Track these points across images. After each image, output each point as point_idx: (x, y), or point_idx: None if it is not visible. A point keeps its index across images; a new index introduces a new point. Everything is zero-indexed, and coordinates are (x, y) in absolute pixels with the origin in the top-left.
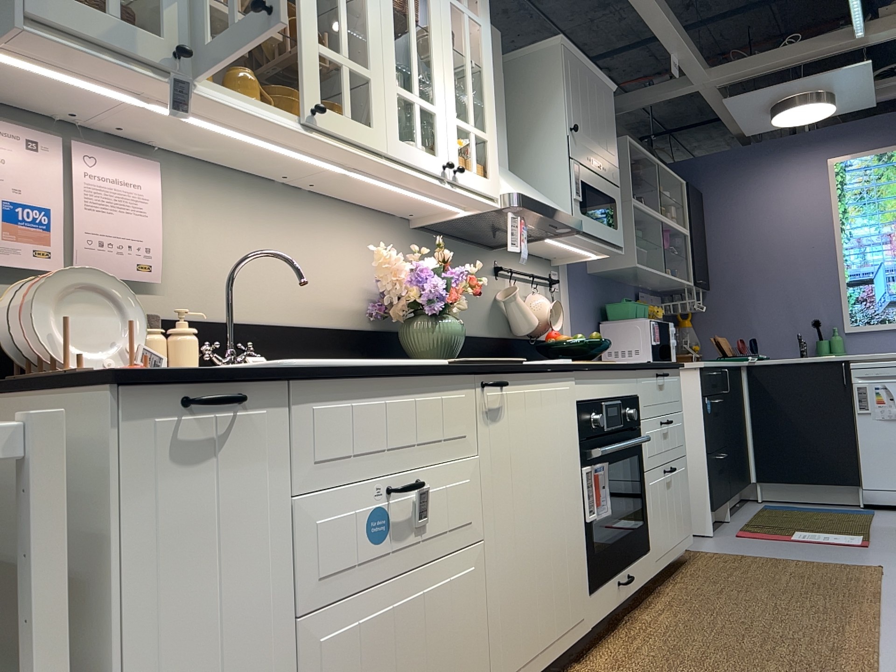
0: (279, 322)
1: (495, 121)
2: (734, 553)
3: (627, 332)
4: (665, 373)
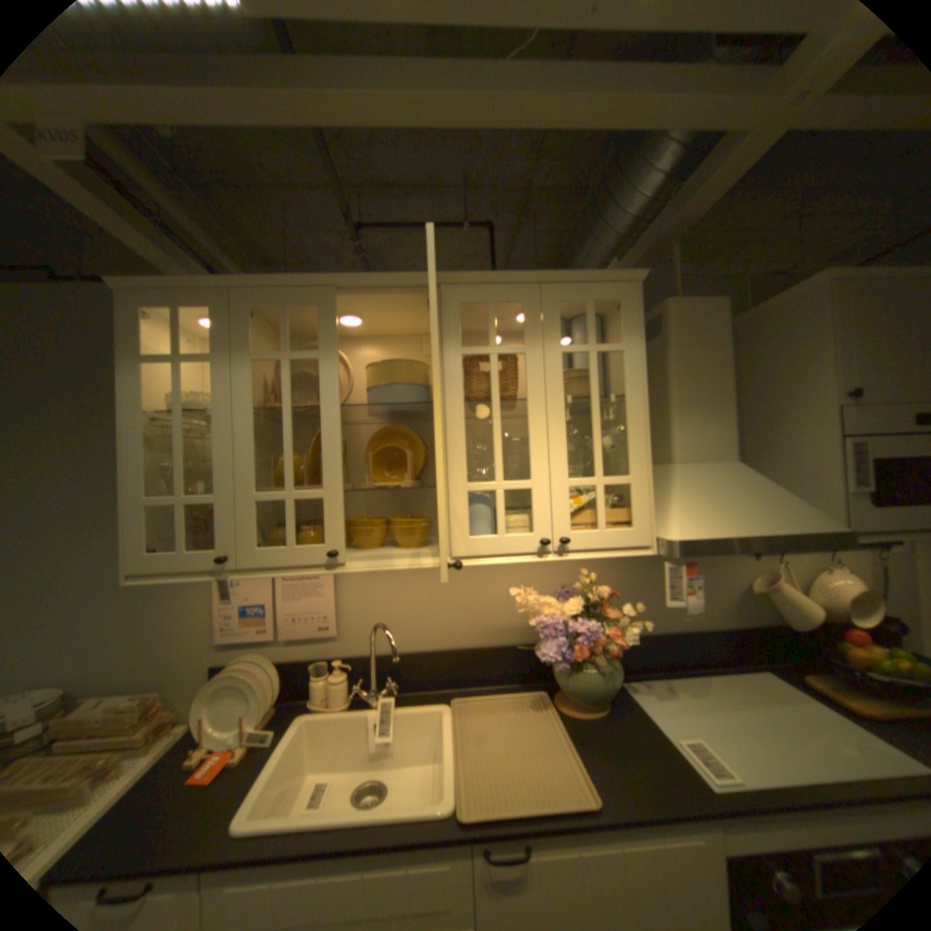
0: (439, 649)
1: (649, 453)
2: None
3: None
4: None
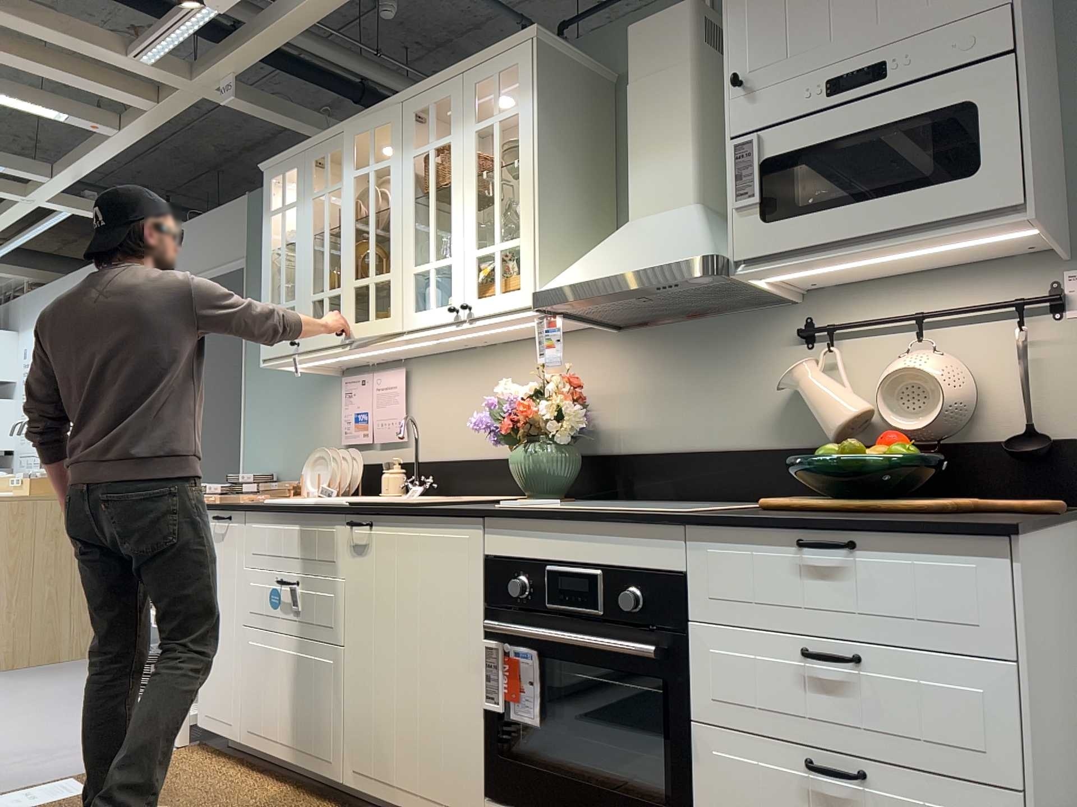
0: (473, 457)
1: (535, 210)
2: None
3: None
4: (857, 542)
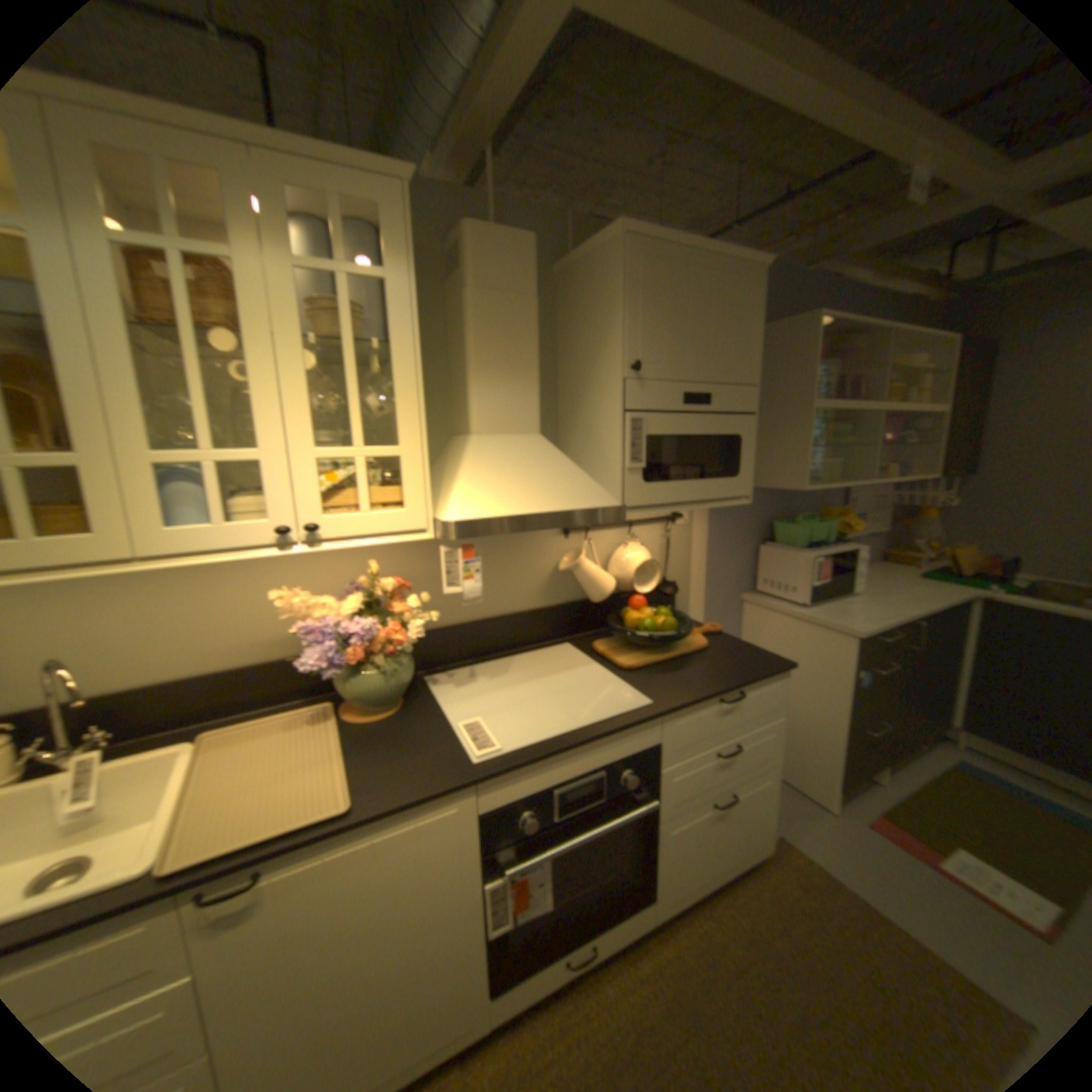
0: (175, 677)
1: (421, 418)
2: (833, 872)
3: (786, 561)
4: (743, 690)
